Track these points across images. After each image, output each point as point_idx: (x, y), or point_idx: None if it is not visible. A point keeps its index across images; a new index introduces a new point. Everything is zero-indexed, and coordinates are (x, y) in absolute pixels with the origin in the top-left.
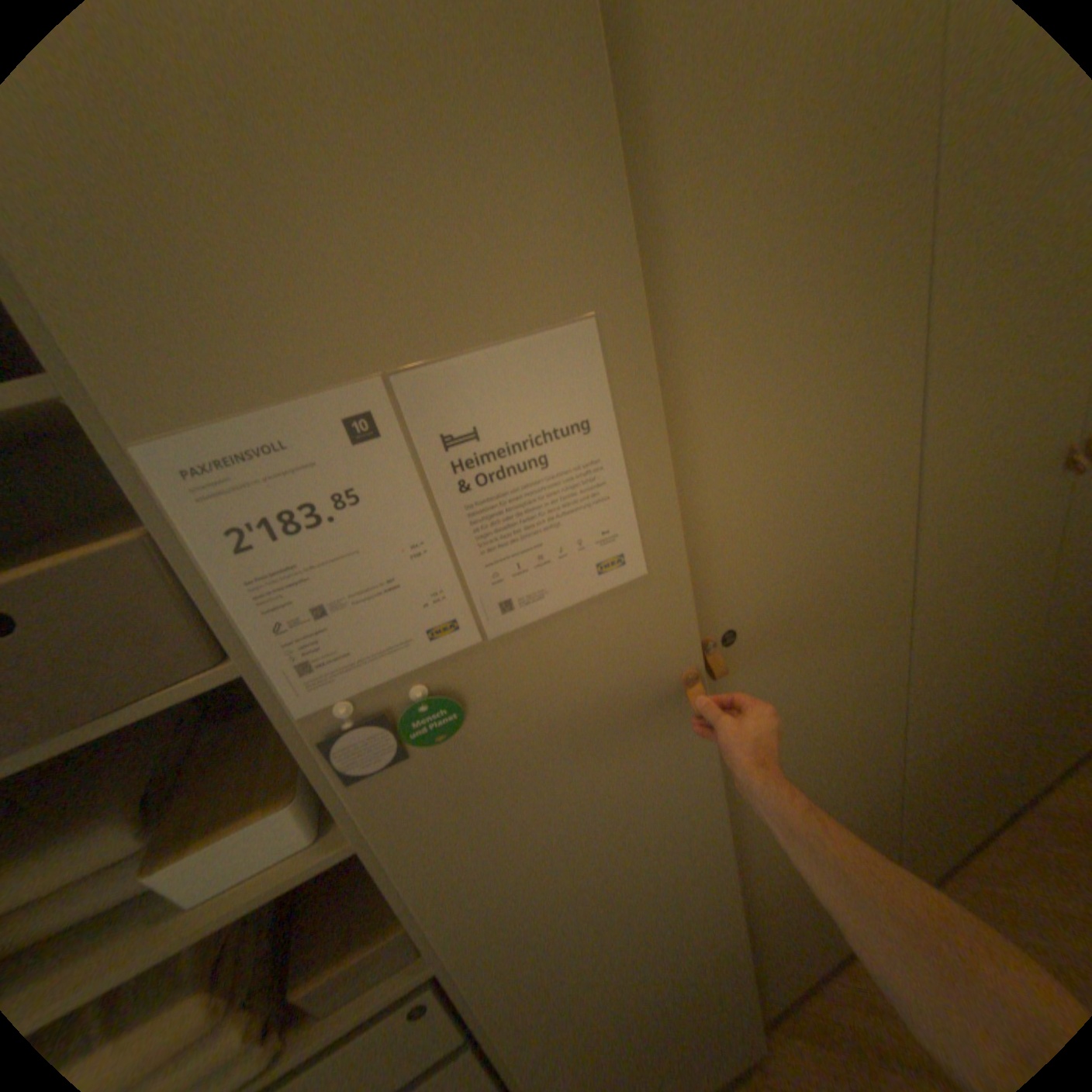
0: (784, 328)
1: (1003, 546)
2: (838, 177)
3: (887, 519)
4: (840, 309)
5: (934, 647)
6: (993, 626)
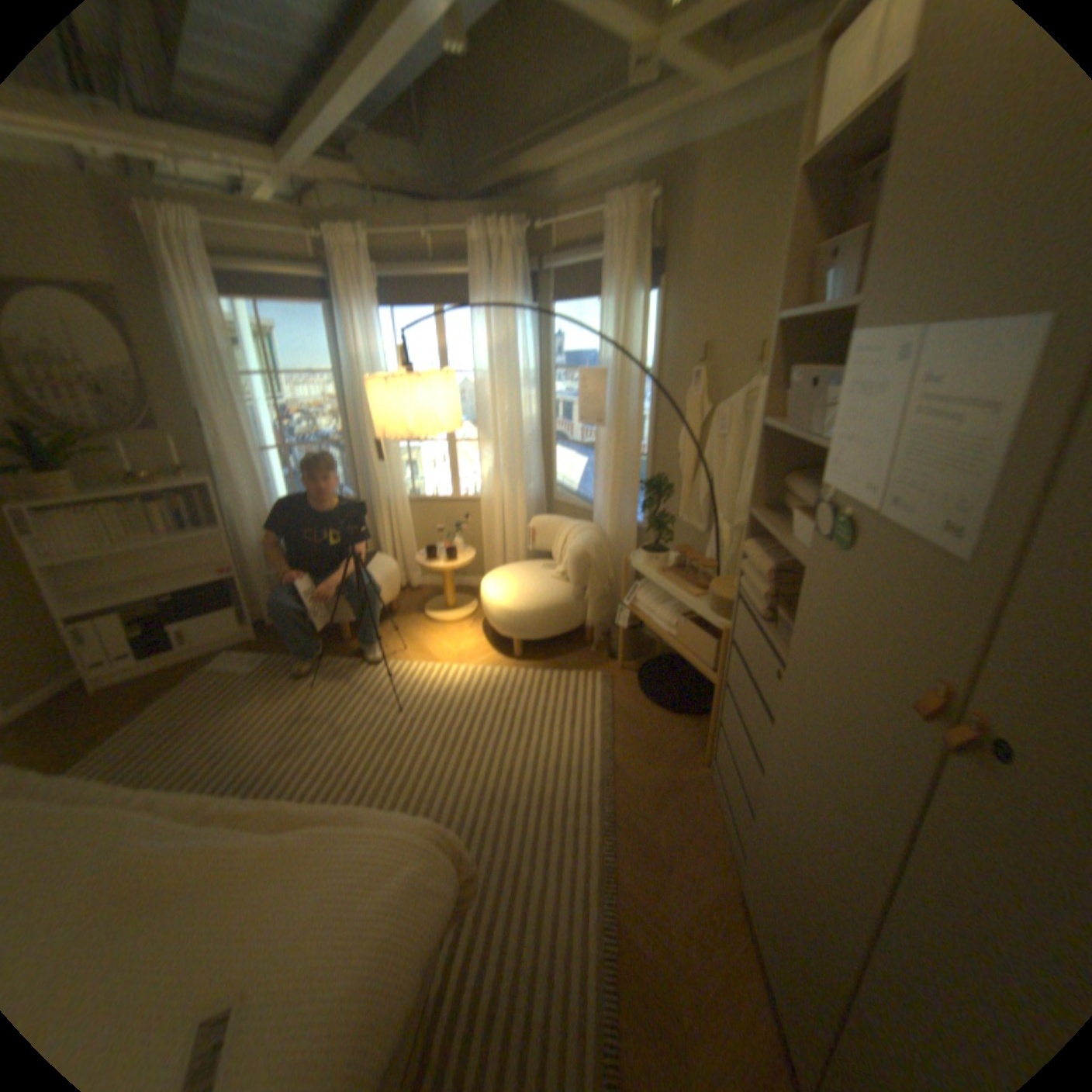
0: None
1: None
2: None
3: None
4: None
5: None
6: None
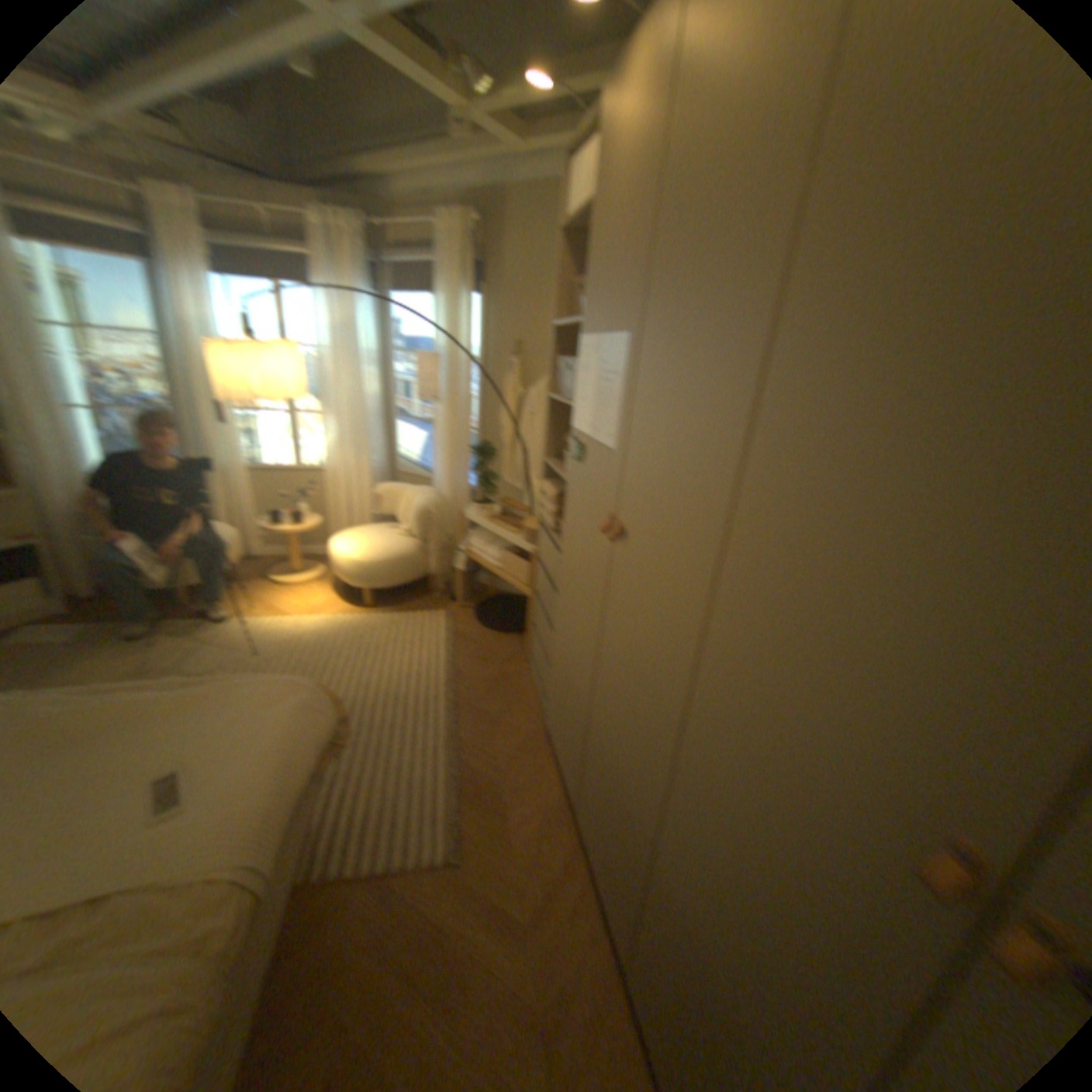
0: (673, 368)
1: (784, 789)
2: (714, 279)
3: (690, 563)
4: (698, 370)
5: (694, 759)
6: (752, 880)
